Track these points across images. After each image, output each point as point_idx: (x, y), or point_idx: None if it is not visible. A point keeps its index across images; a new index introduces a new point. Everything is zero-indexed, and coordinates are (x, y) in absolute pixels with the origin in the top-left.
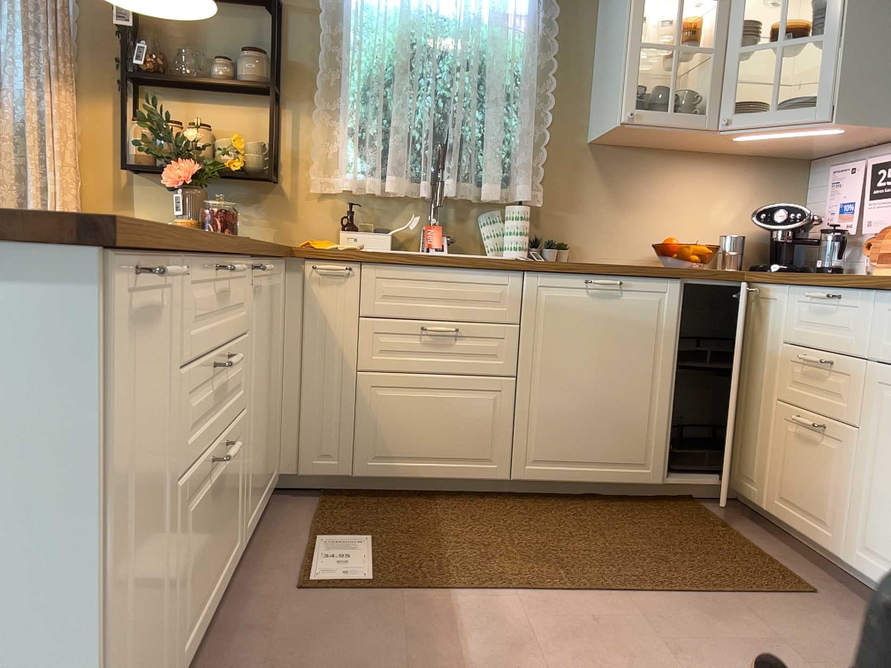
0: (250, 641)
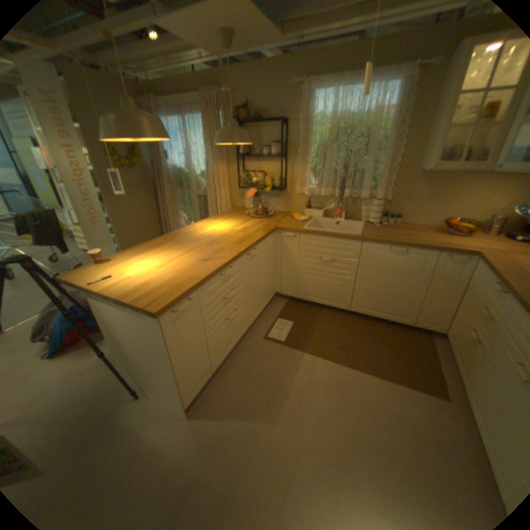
0: (245, 354)
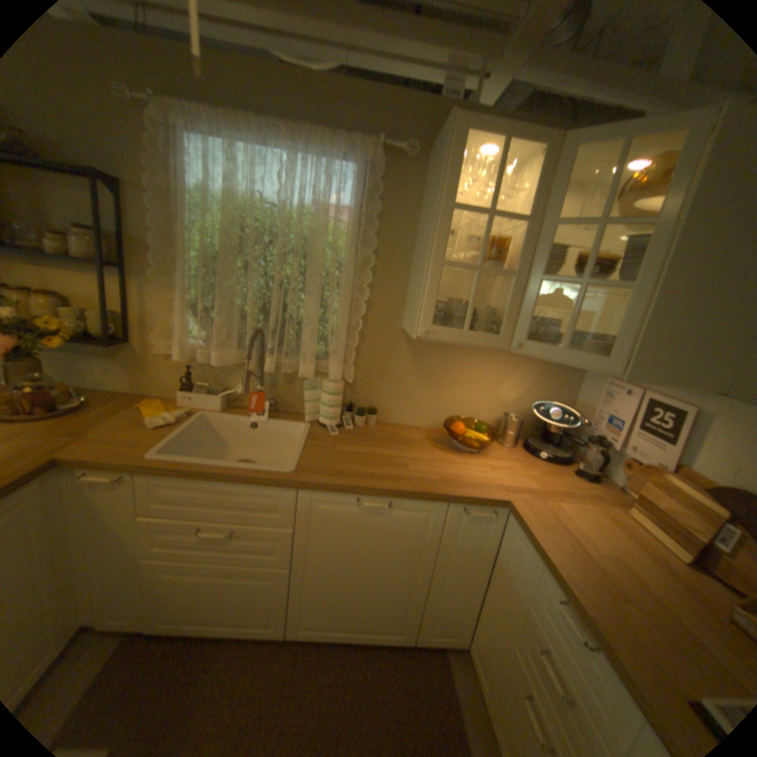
0: None
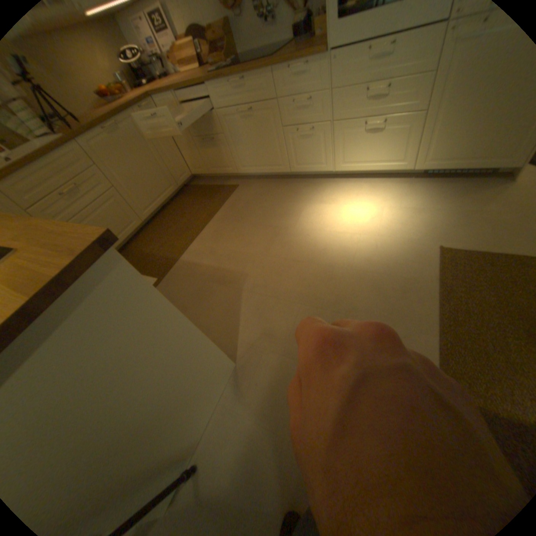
0: None
